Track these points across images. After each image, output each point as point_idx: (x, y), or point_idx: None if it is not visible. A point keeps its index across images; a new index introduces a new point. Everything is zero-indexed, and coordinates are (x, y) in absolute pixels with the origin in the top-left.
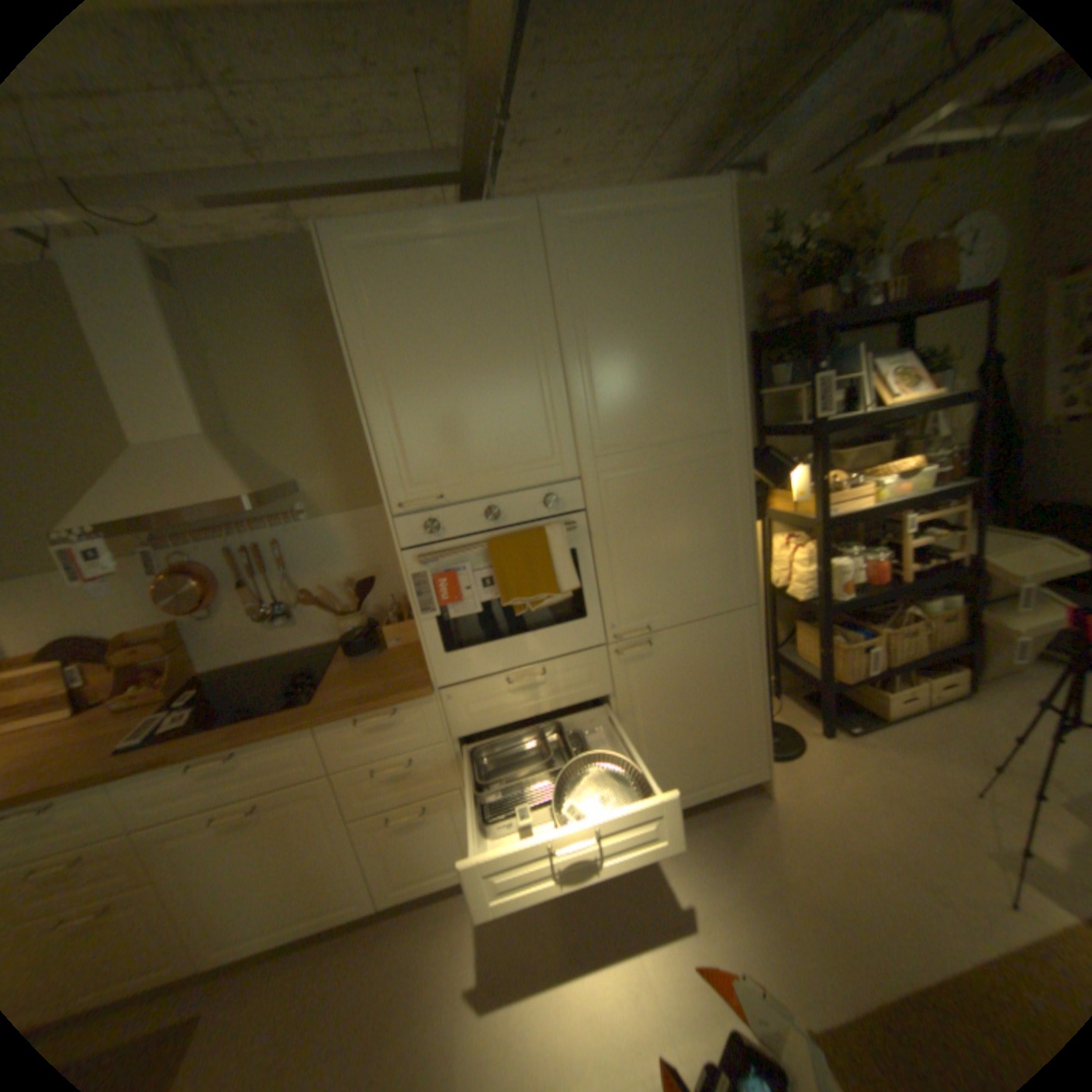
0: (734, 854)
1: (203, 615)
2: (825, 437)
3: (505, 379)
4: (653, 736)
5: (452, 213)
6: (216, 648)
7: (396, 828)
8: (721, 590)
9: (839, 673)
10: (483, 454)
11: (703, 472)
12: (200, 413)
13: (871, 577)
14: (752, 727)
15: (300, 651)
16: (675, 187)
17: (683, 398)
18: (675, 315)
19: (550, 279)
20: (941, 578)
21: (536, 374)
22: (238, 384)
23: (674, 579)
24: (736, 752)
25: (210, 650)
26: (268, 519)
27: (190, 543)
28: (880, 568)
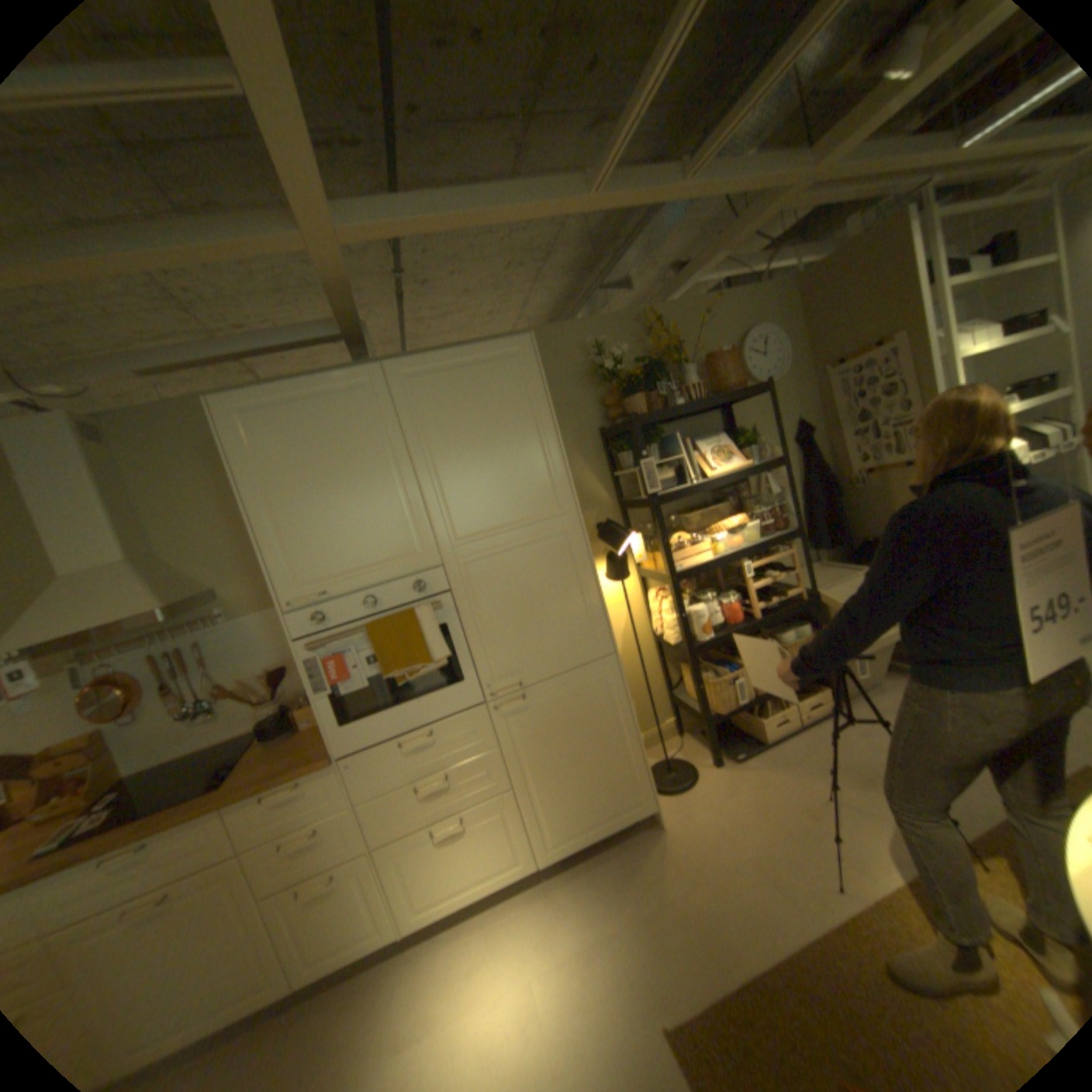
0: (623, 885)
1: (125, 722)
2: (656, 509)
3: (369, 496)
4: (540, 782)
5: (313, 382)
6: (138, 752)
7: (305, 903)
8: (579, 645)
9: (714, 706)
10: (356, 556)
11: (546, 550)
12: (120, 544)
13: (727, 618)
14: (630, 764)
15: (220, 746)
16: (487, 347)
17: (519, 495)
18: (502, 435)
19: (397, 420)
20: (784, 612)
21: (394, 490)
22: (157, 515)
23: (535, 640)
24: (620, 789)
25: (132, 755)
26: (186, 627)
27: (113, 657)
28: (731, 609)
